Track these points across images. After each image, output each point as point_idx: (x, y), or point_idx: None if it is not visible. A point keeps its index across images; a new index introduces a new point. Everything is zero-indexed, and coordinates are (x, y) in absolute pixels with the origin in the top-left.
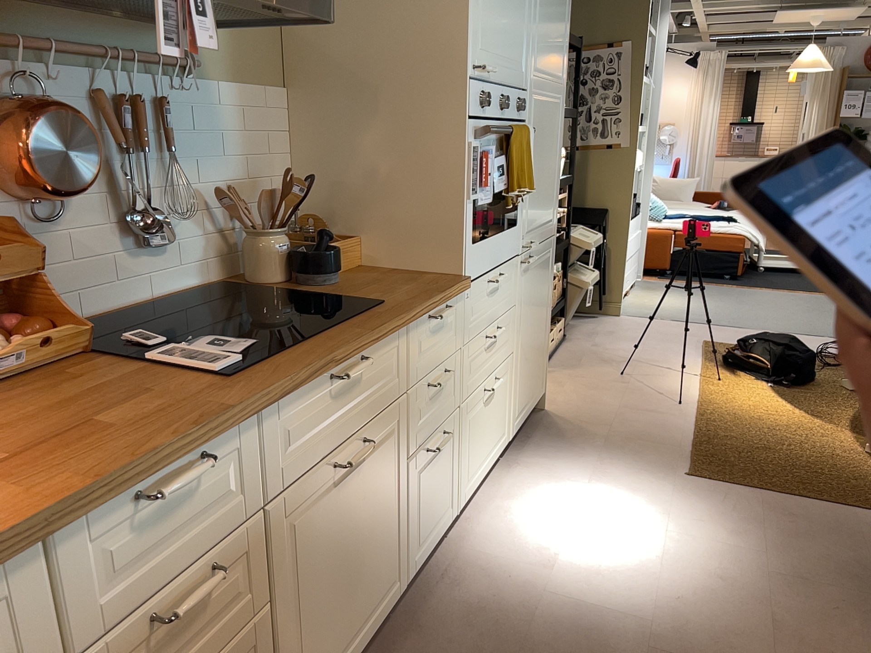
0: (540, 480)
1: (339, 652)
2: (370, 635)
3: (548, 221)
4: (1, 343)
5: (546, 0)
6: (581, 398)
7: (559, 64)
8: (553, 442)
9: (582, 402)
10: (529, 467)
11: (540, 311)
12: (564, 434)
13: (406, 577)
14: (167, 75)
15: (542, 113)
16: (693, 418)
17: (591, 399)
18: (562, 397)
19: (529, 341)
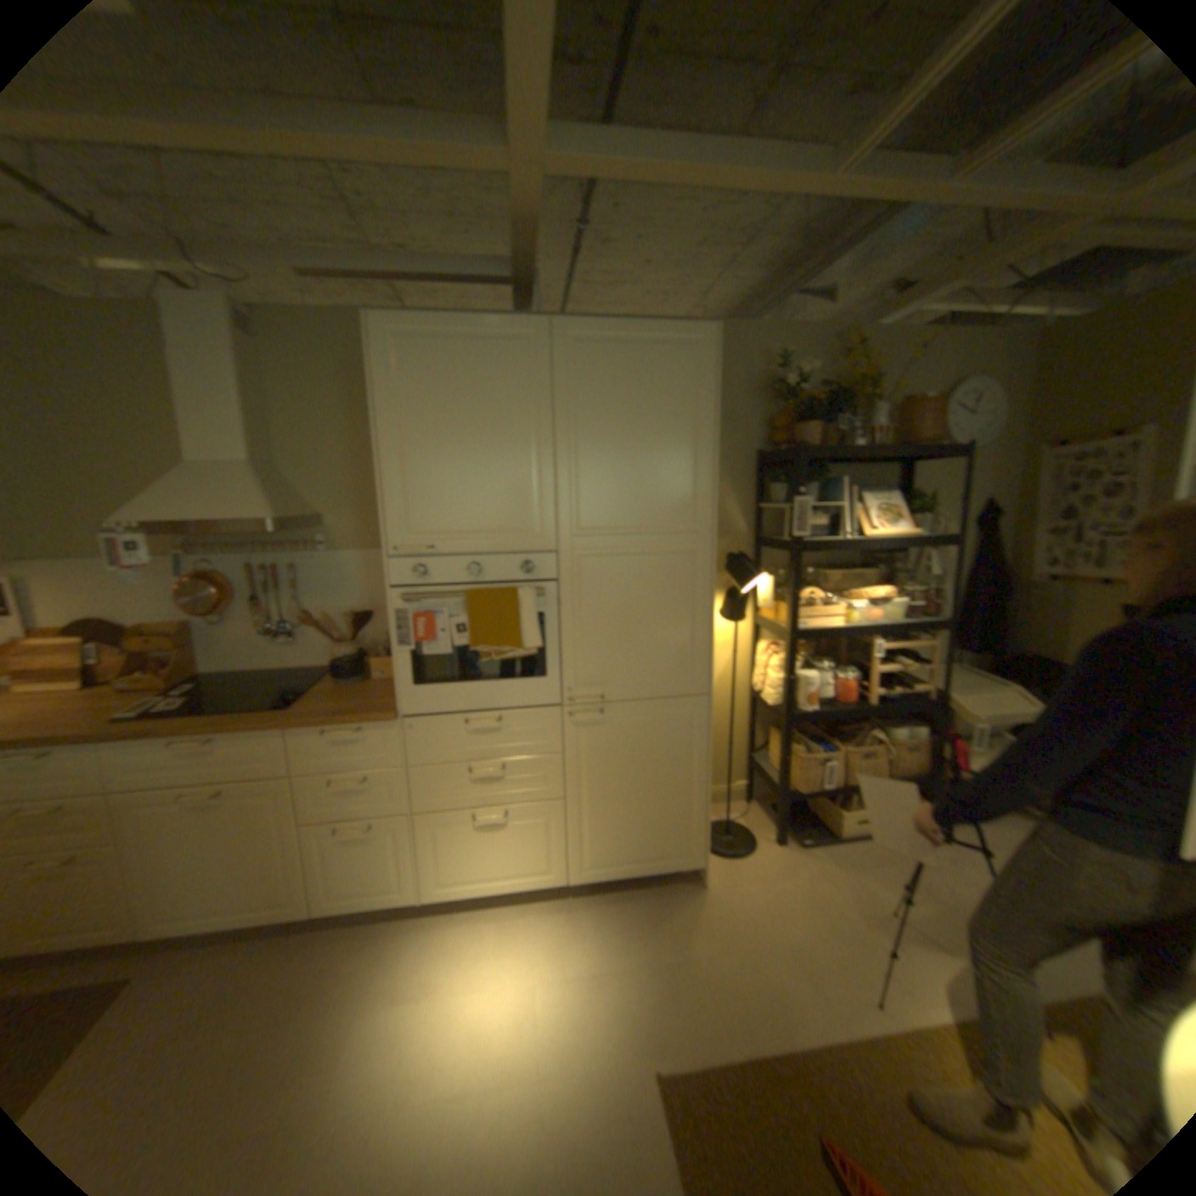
0: (546, 942)
1: (202, 916)
2: (250, 927)
3: (666, 679)
4: (134, 679)
5: (599, 458)
6: (767, 907)
7: (673, 513)
8: (633, 922)
9: (758, 910)
10: (566, 924)
11: (655, 772)
12: (661, 924)
13: (306, 914)
14: (298, 551)
15: (612, 568)
16: (845, 1042)
17: (776, 915)
18: (752, 890)
19: (616, 799)
